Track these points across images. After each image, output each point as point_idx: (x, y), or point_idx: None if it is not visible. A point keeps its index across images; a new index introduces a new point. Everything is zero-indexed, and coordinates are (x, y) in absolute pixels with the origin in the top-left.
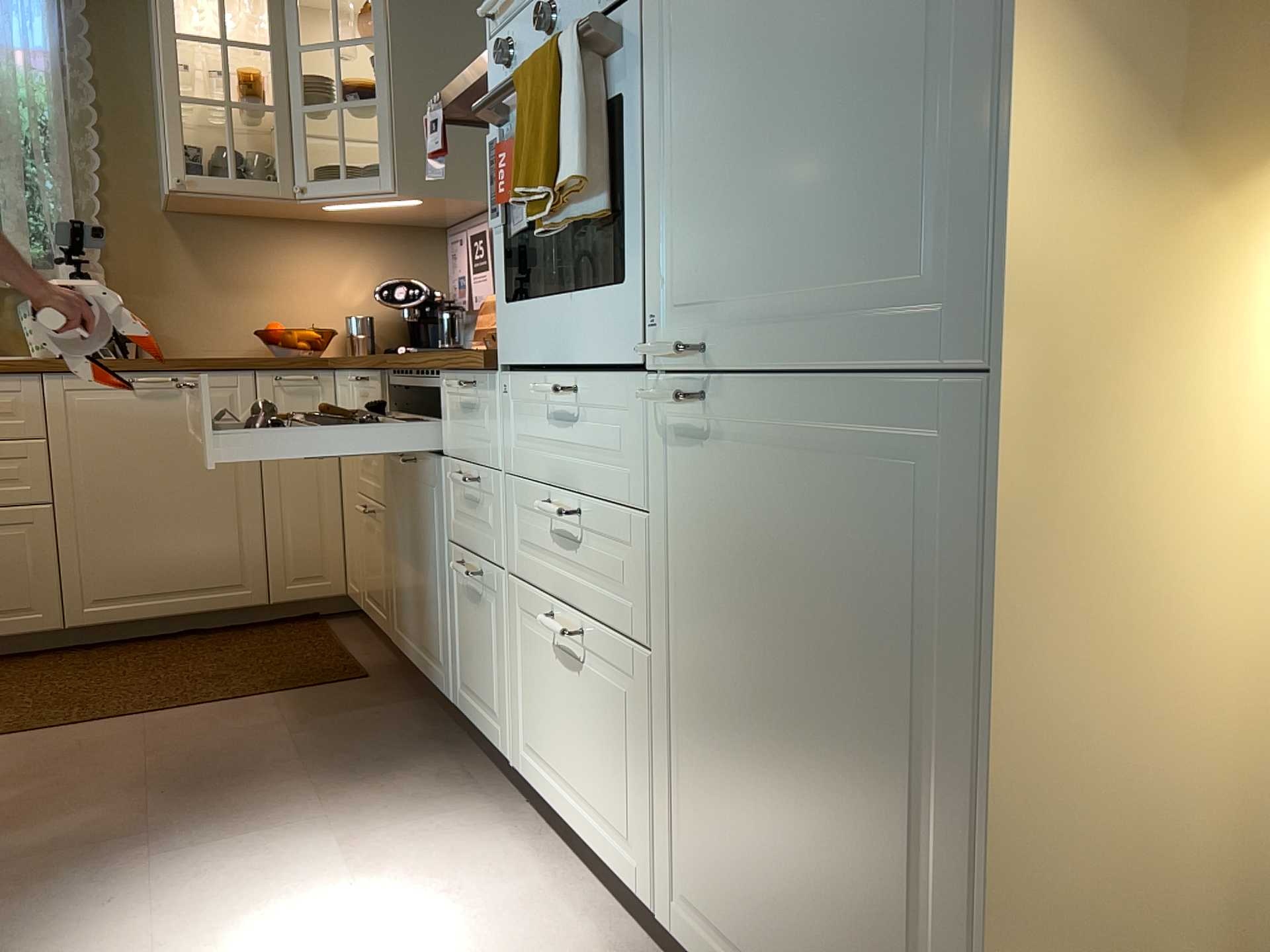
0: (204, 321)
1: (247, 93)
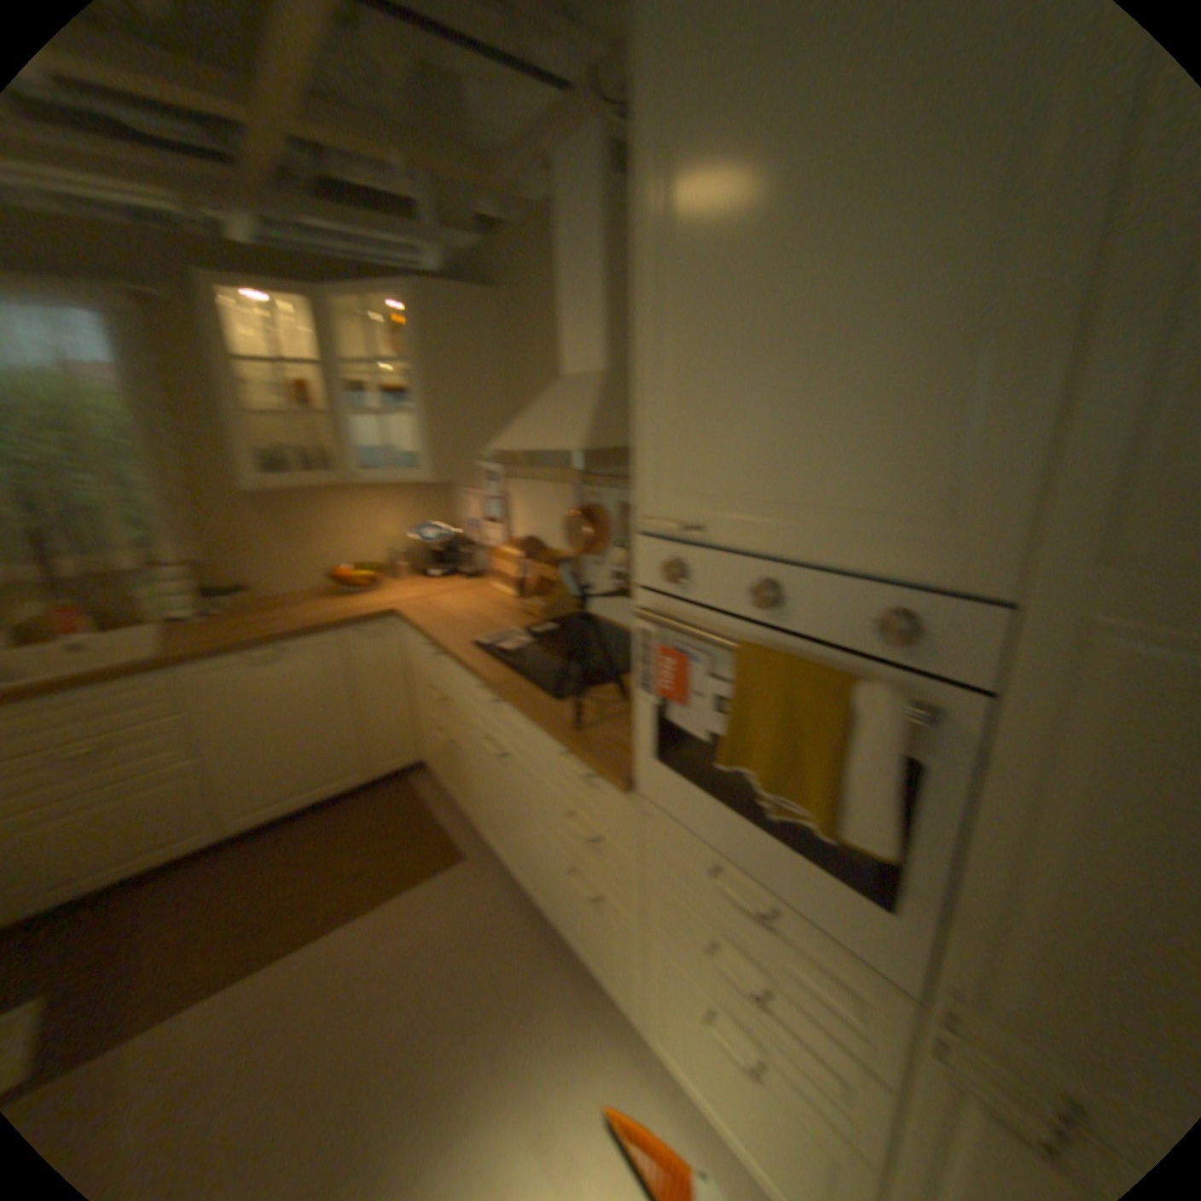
0: (272, 566)
1: (287, 392)
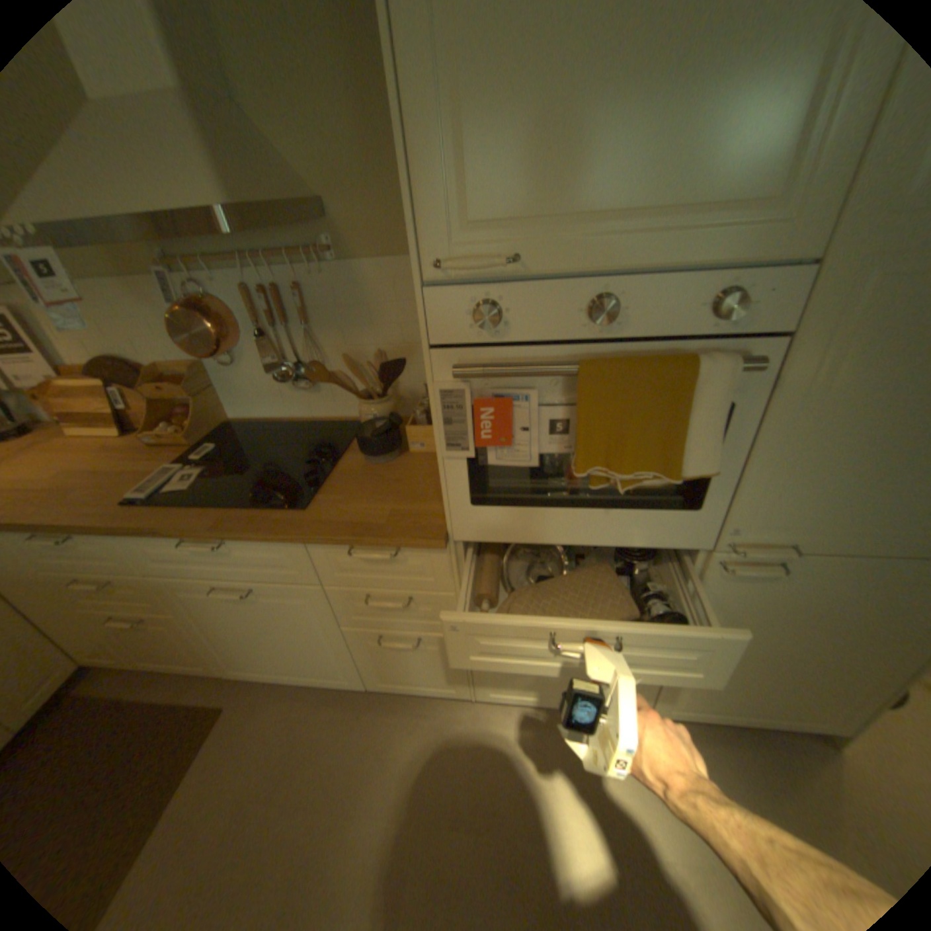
0: None
1: None
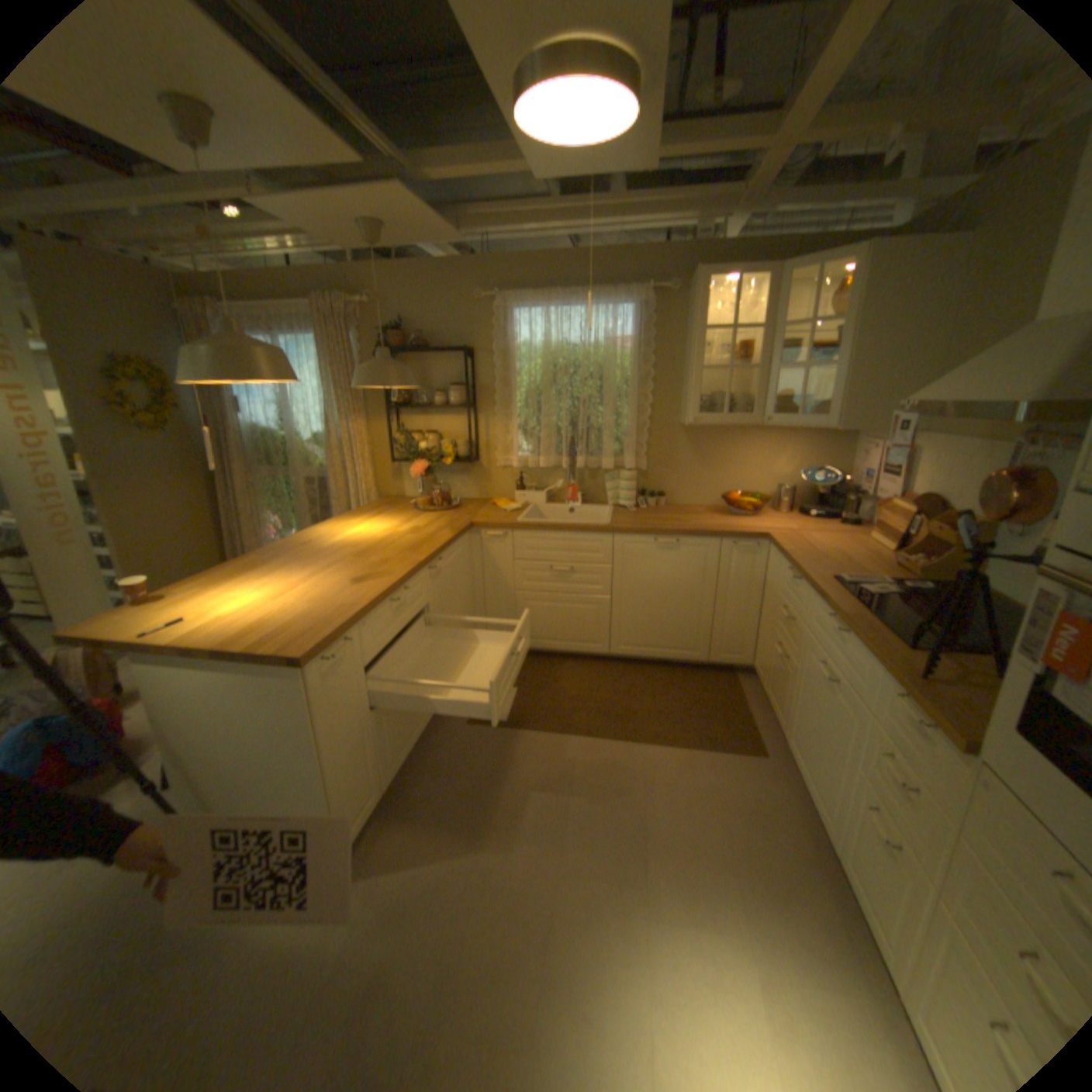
0: (692, 485)
1: (740, 352)
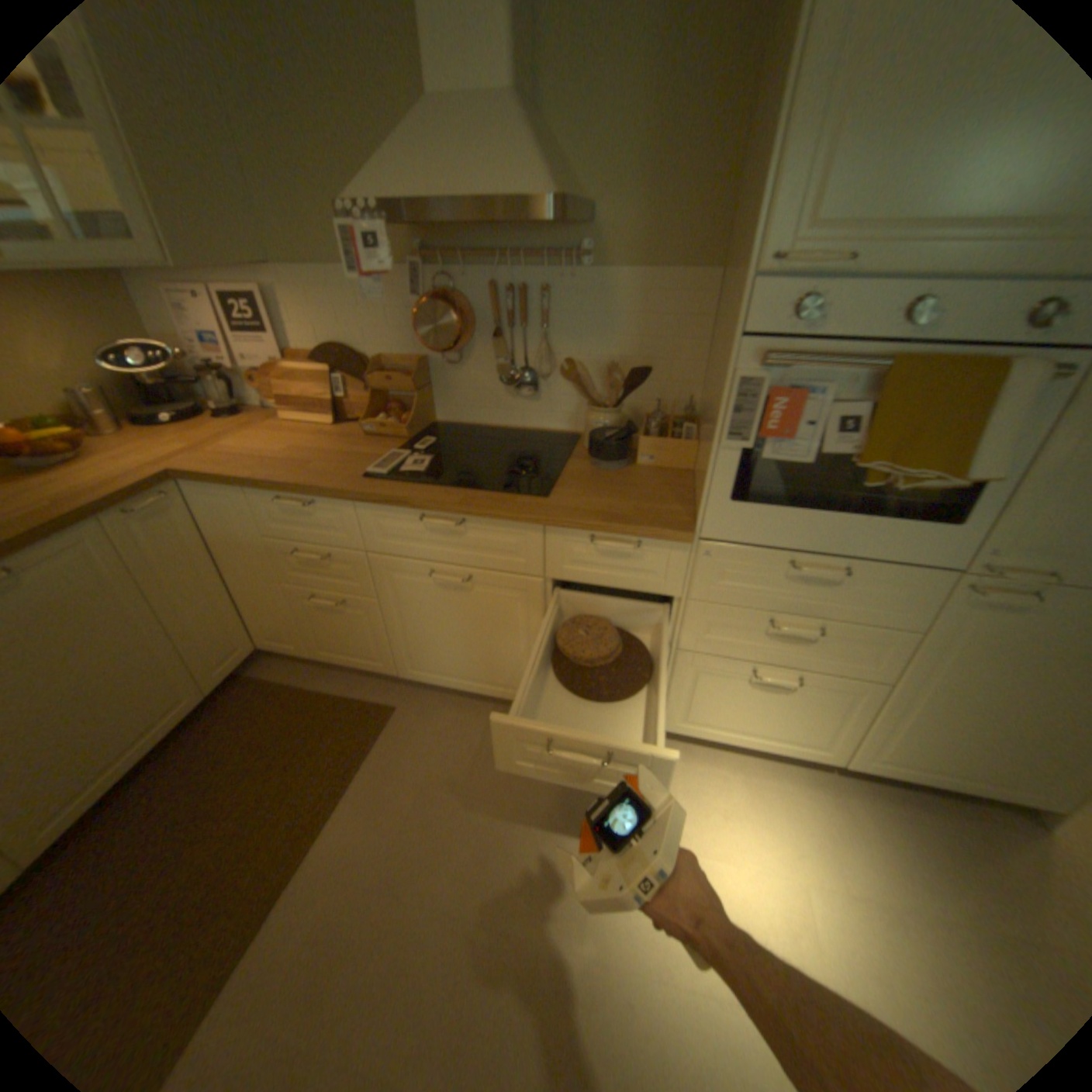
0: None
1: None
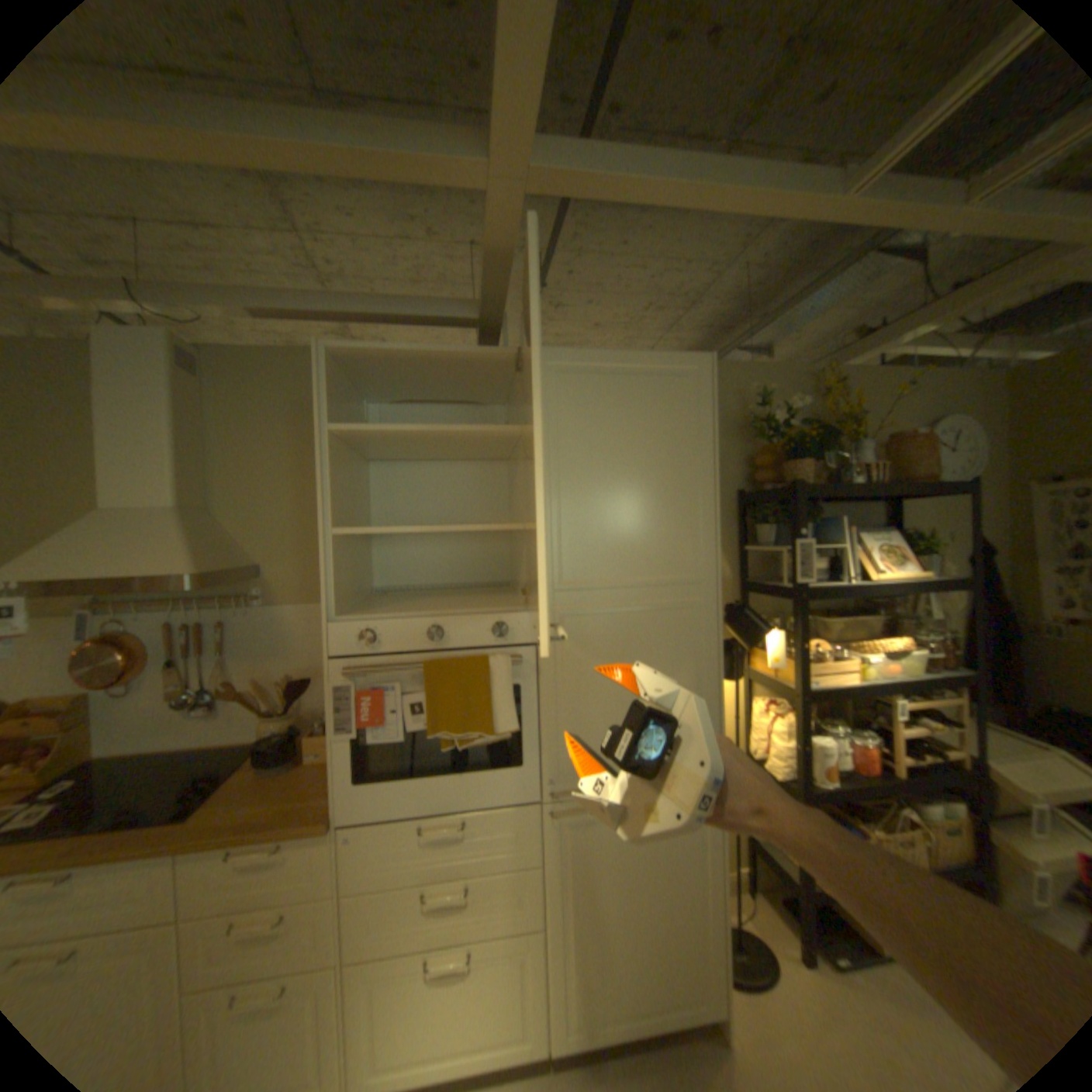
0: None
1: None
